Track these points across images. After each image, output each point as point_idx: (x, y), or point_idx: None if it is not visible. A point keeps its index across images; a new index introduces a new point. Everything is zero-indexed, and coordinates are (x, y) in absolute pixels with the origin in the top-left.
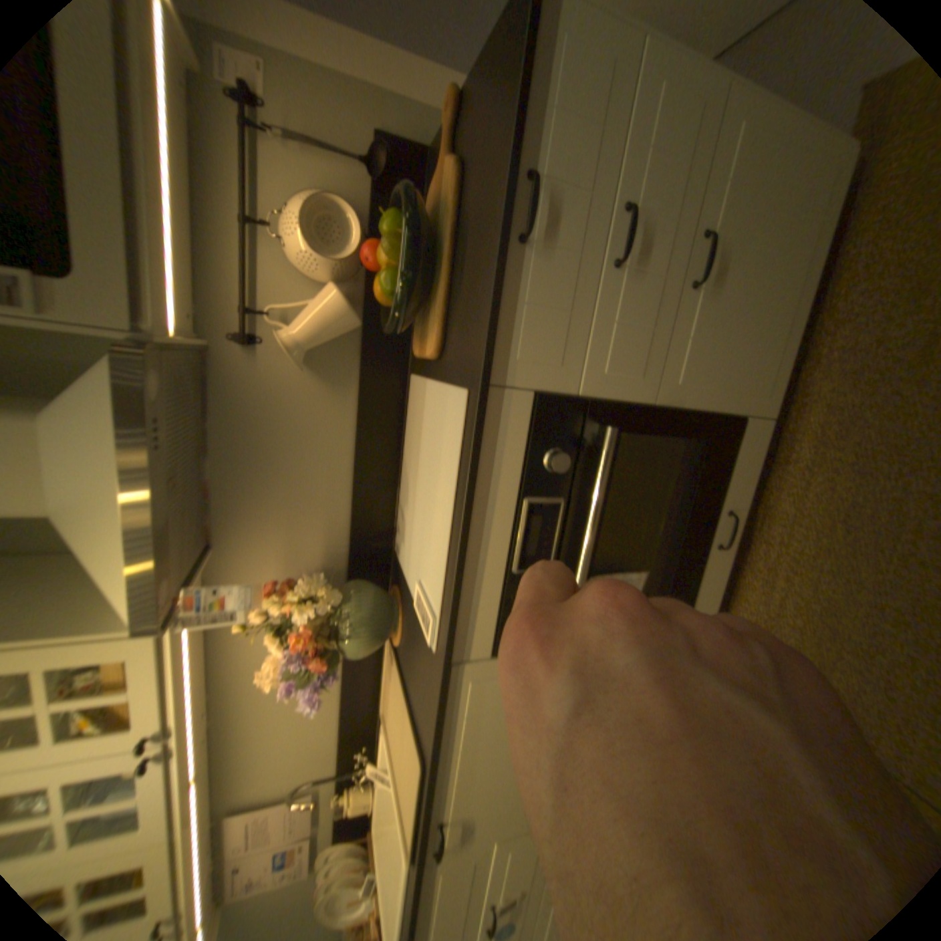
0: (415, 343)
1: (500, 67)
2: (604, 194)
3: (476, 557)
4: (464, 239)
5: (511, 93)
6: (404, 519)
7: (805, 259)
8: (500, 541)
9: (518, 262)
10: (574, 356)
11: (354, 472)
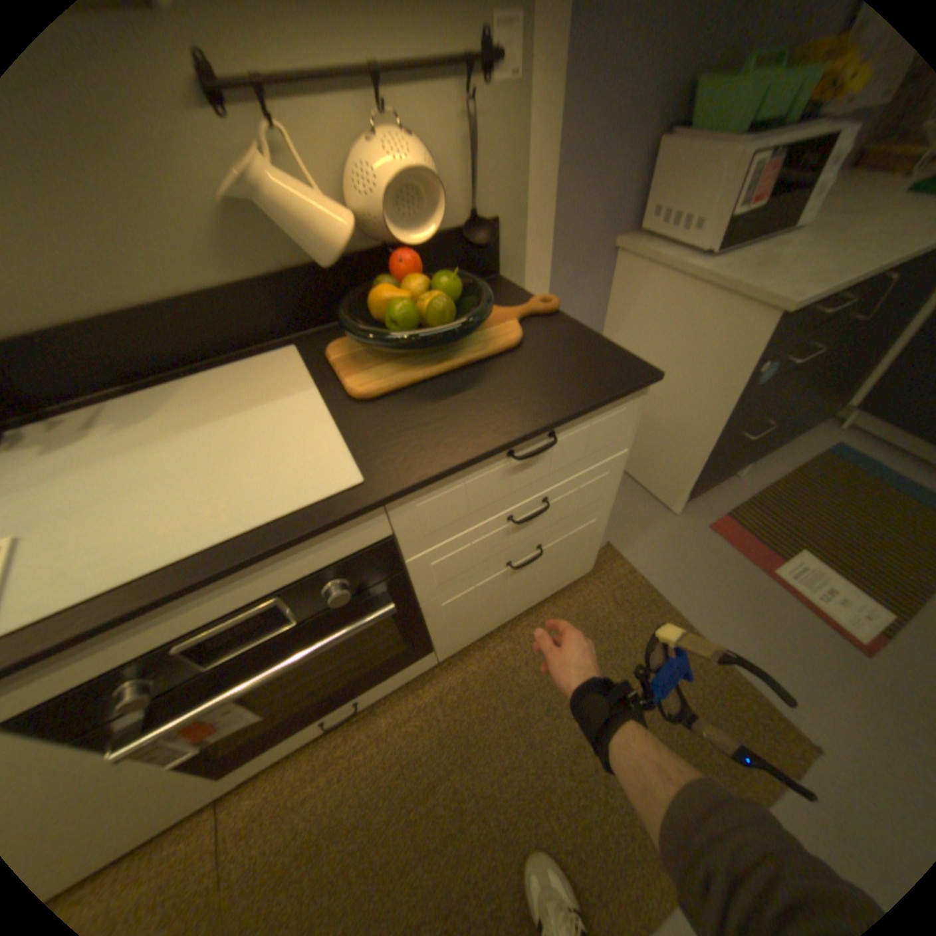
0: (334, 339)
1: (595, 361)
2: (548, 481)
3: (157, 611)
4: (471, 376)
5: (592, 388)
6: (72, 419)
7: (535, 596)
8: (202, 613)
9: (492, 459)
10: (434, 538)
11: (94, 315)
